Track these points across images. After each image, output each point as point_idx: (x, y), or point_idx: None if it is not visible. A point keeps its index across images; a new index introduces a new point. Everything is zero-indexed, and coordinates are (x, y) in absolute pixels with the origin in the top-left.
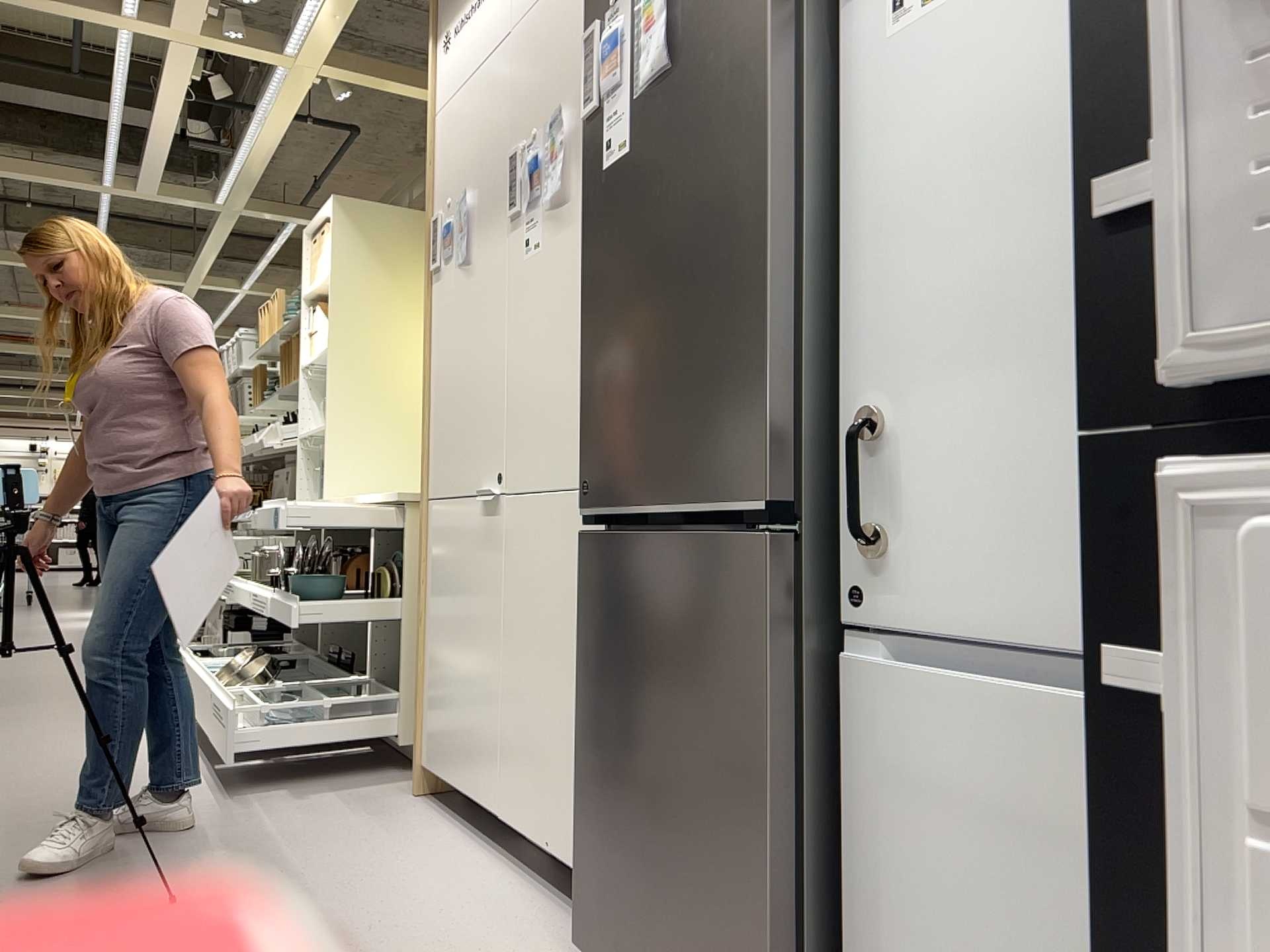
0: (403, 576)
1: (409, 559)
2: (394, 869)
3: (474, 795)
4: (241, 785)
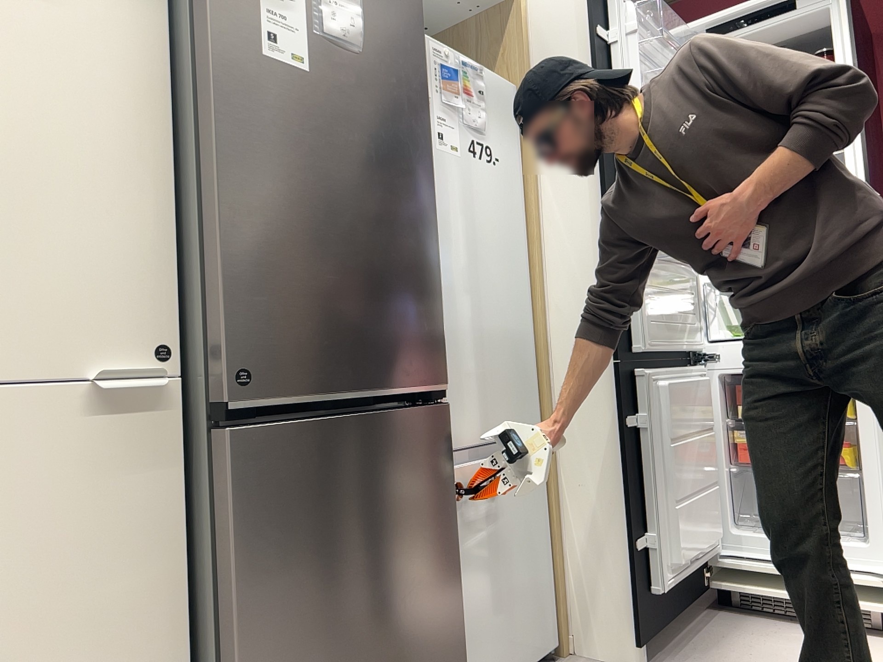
0: None
1: None
2: None
3: None
4: None
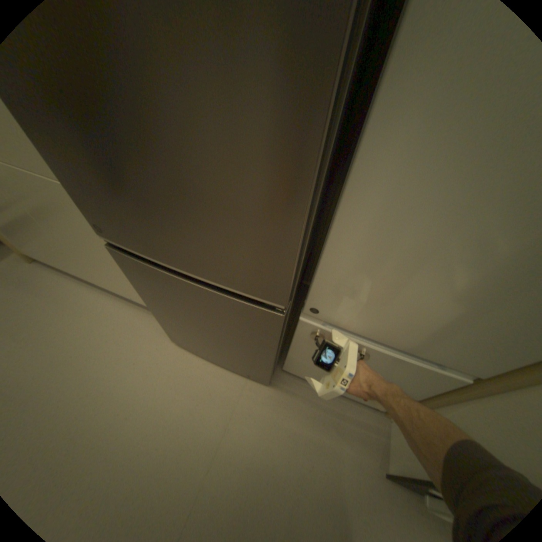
0: None
1: None
2: (62, 320)
3: (71, 272)
4: None
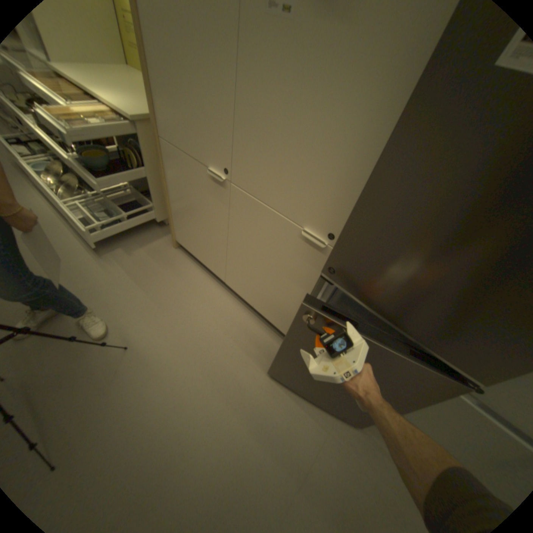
0: (141, 154)
1: (145, 150)
2: (194, 303)
3: (210, 268)
4: (99, 245)
